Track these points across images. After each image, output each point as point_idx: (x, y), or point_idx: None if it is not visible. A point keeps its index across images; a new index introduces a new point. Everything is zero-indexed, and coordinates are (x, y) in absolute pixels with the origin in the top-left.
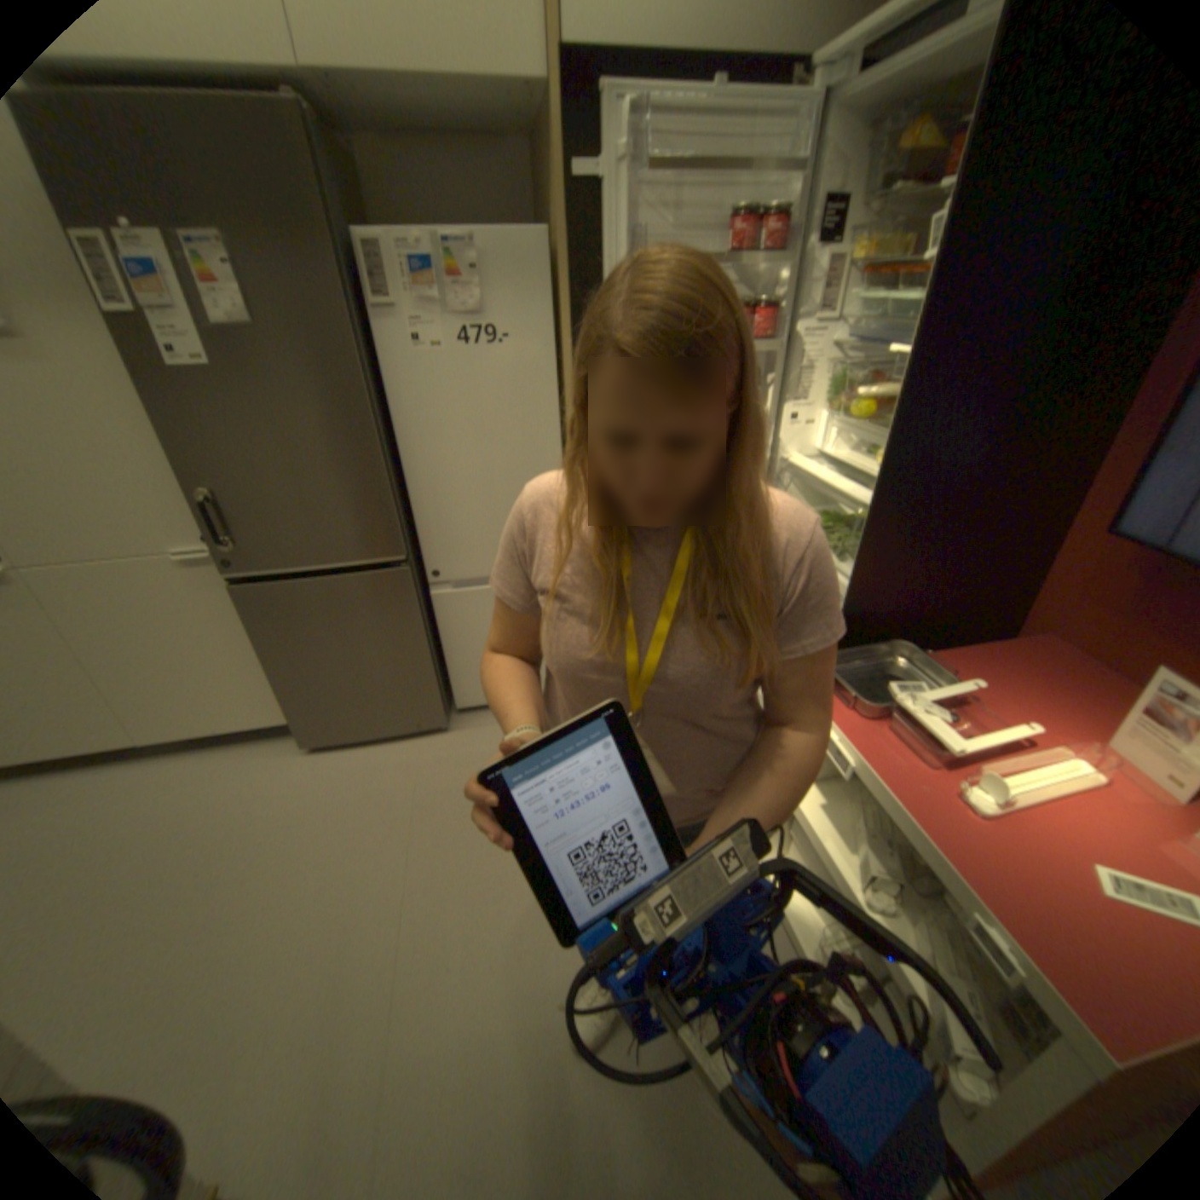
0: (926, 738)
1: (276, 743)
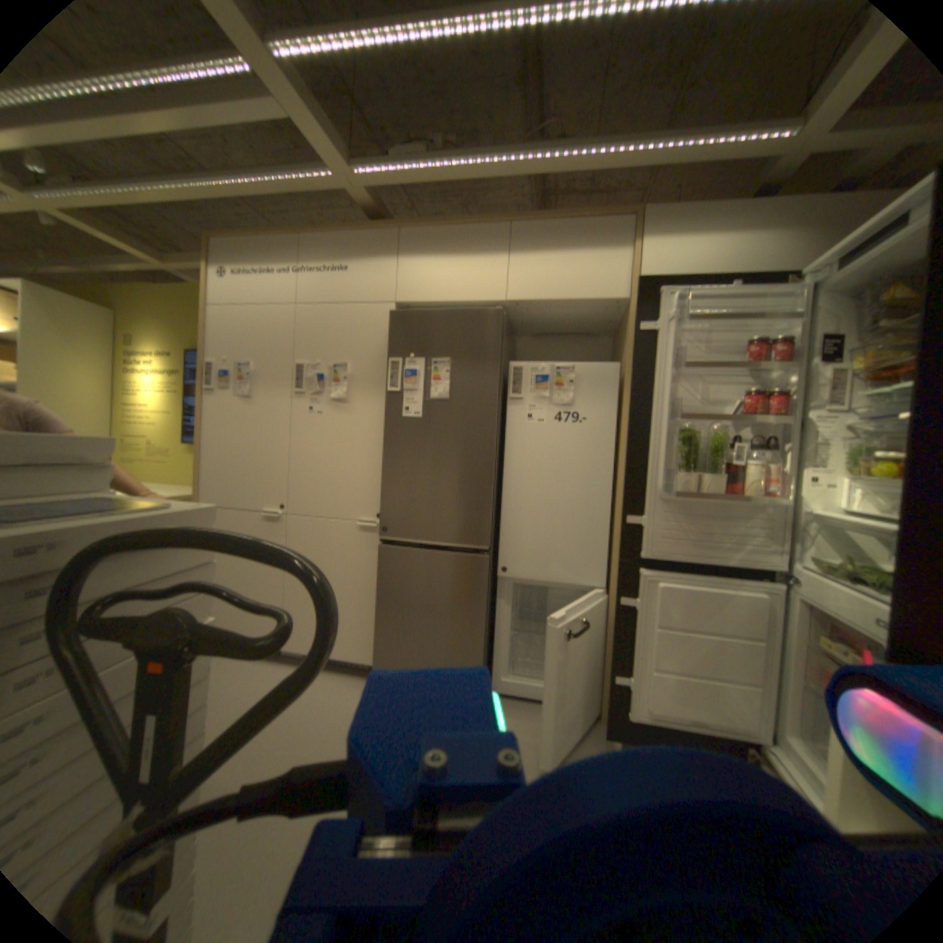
0: None
1: (358, 680)
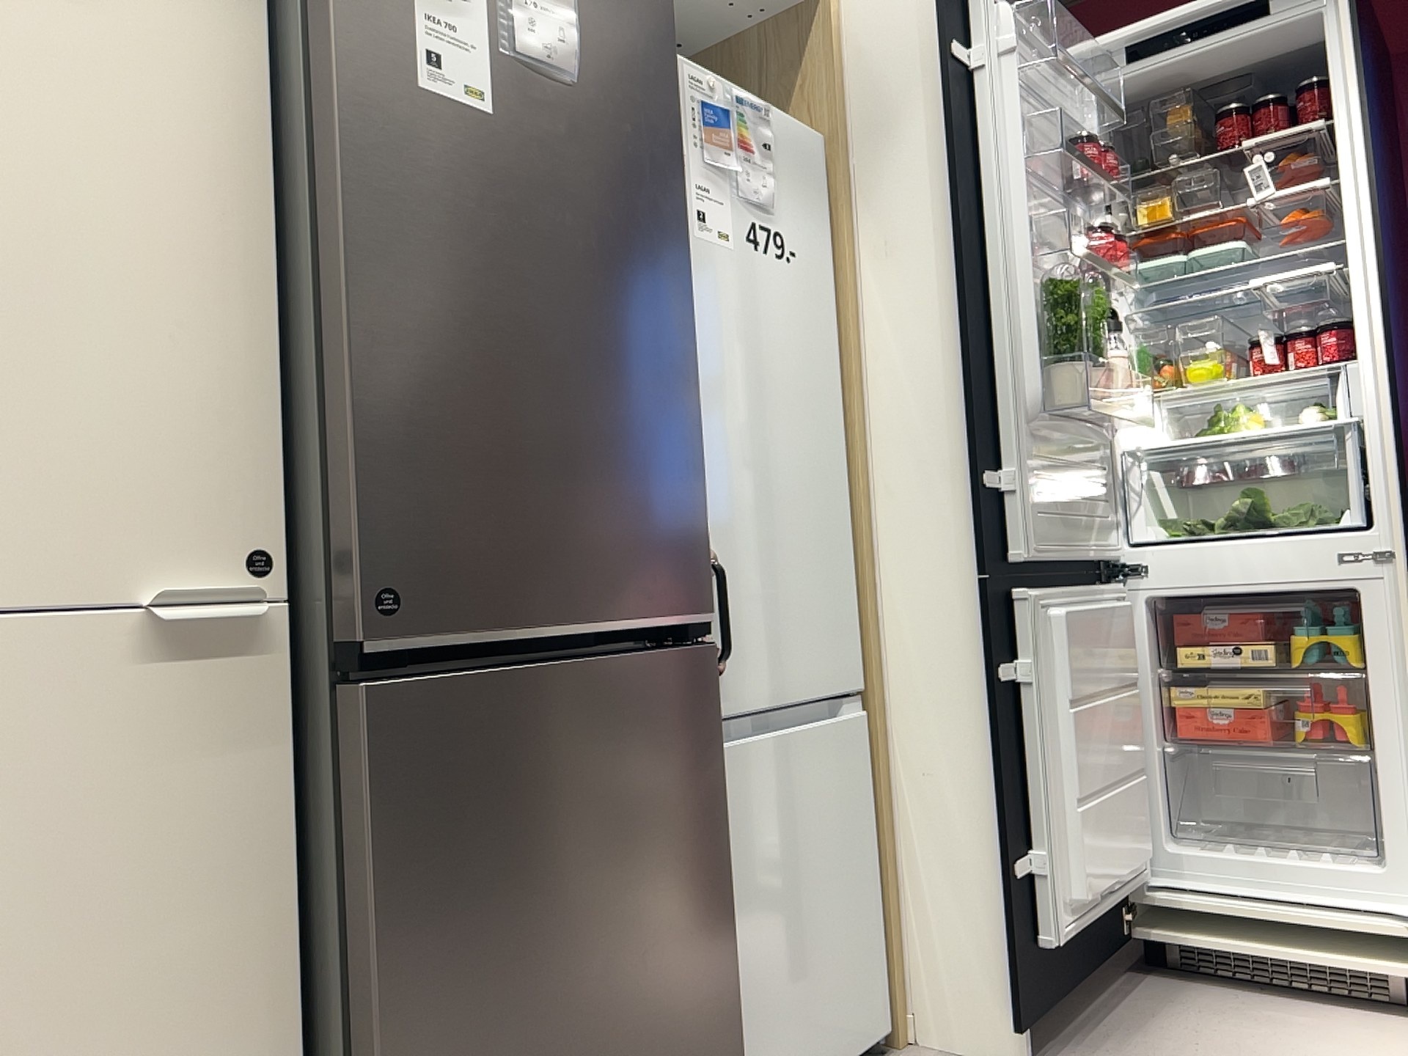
0: None
1: None
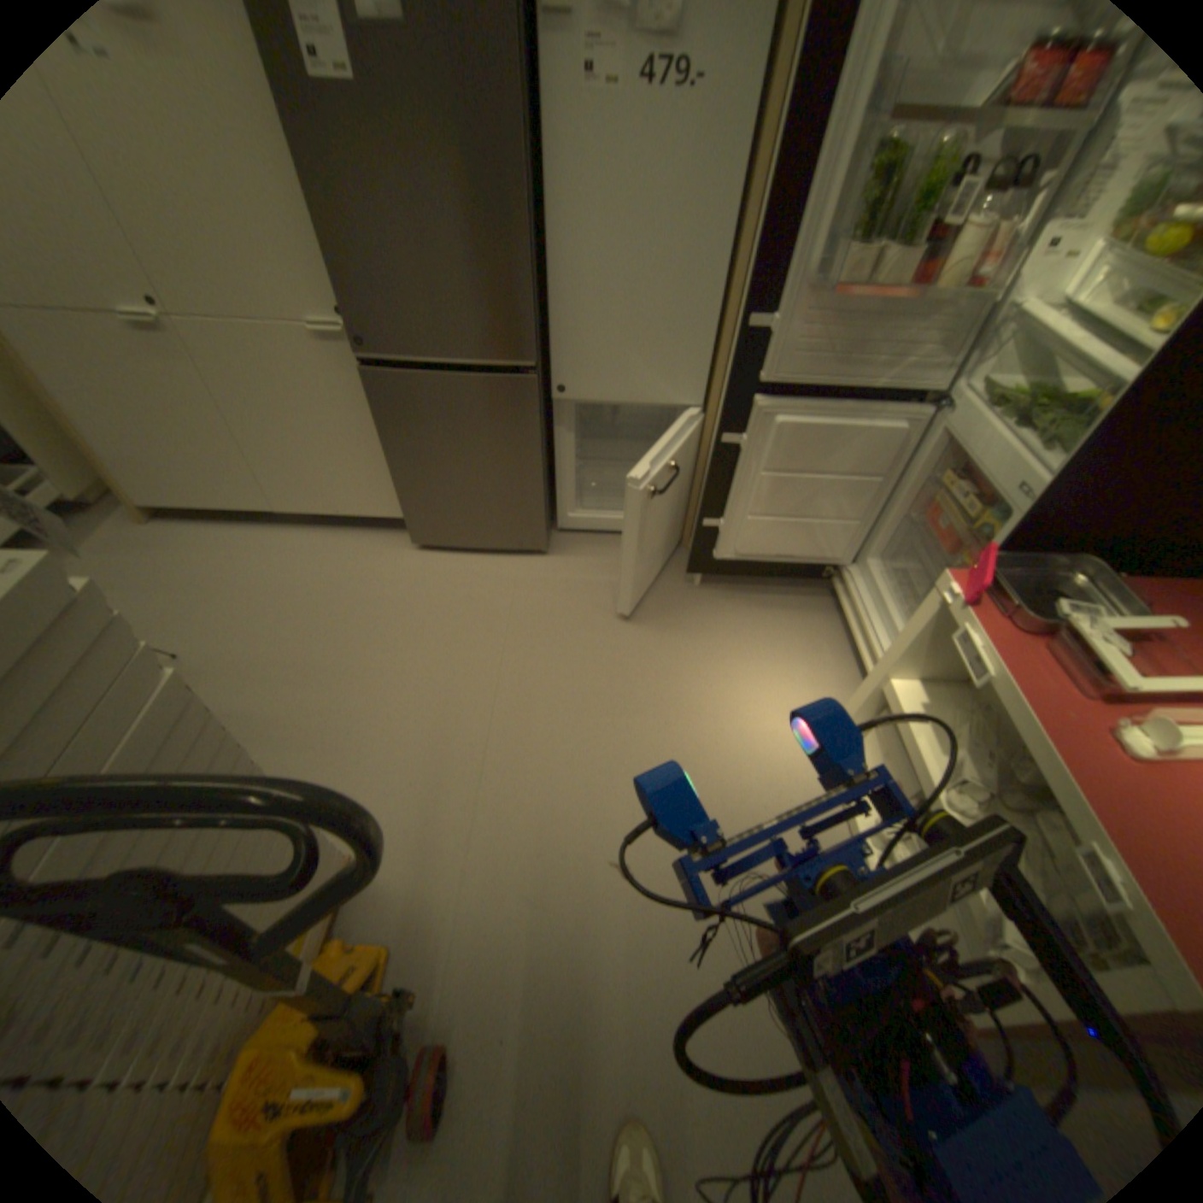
0: (1091, 664)
1: (392, 534)
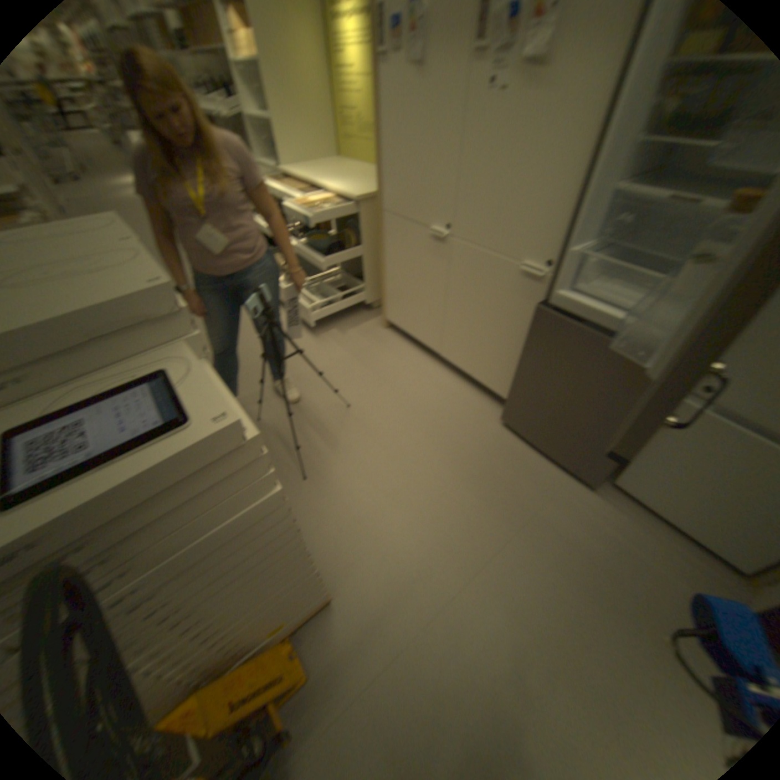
0: None
1: (495, 402)
